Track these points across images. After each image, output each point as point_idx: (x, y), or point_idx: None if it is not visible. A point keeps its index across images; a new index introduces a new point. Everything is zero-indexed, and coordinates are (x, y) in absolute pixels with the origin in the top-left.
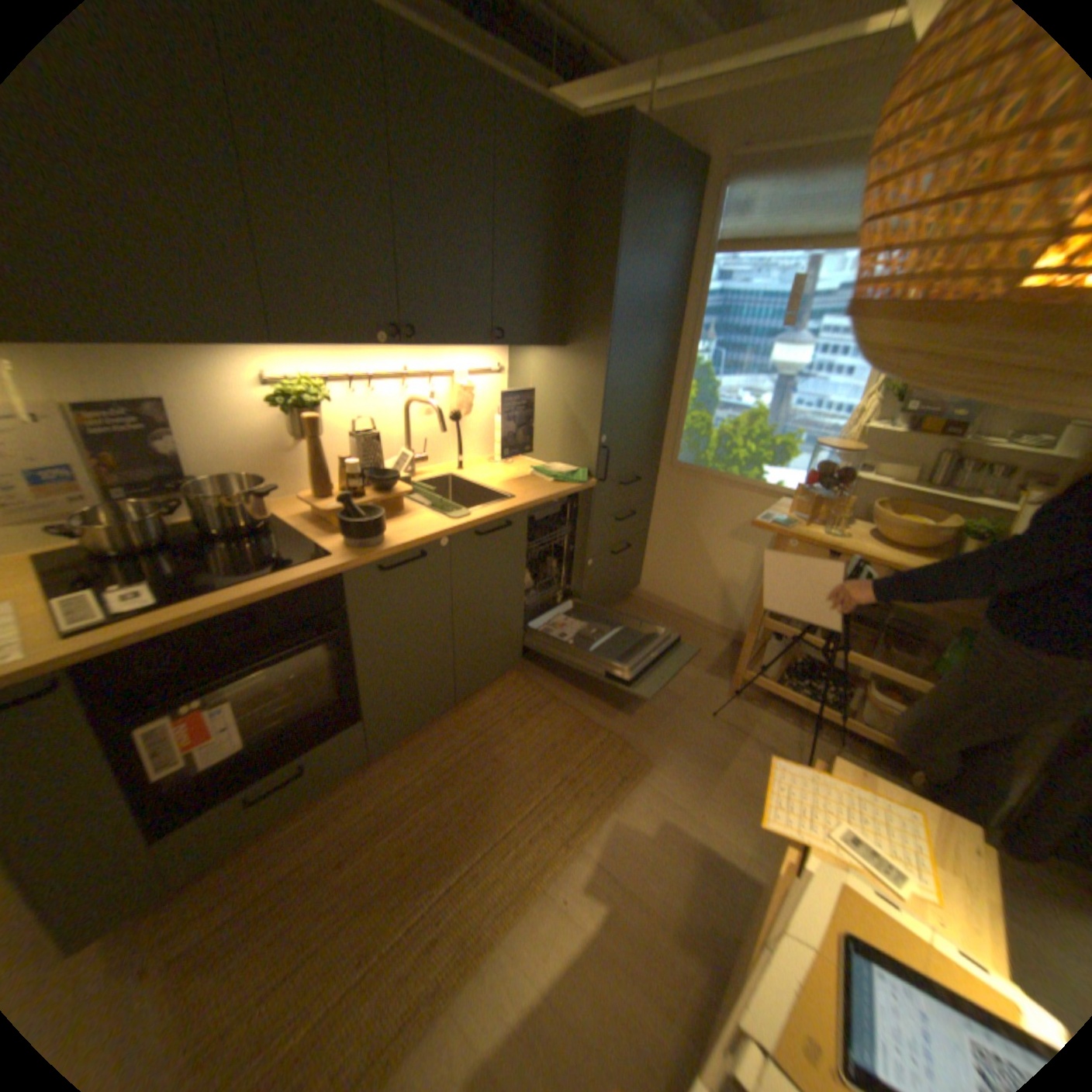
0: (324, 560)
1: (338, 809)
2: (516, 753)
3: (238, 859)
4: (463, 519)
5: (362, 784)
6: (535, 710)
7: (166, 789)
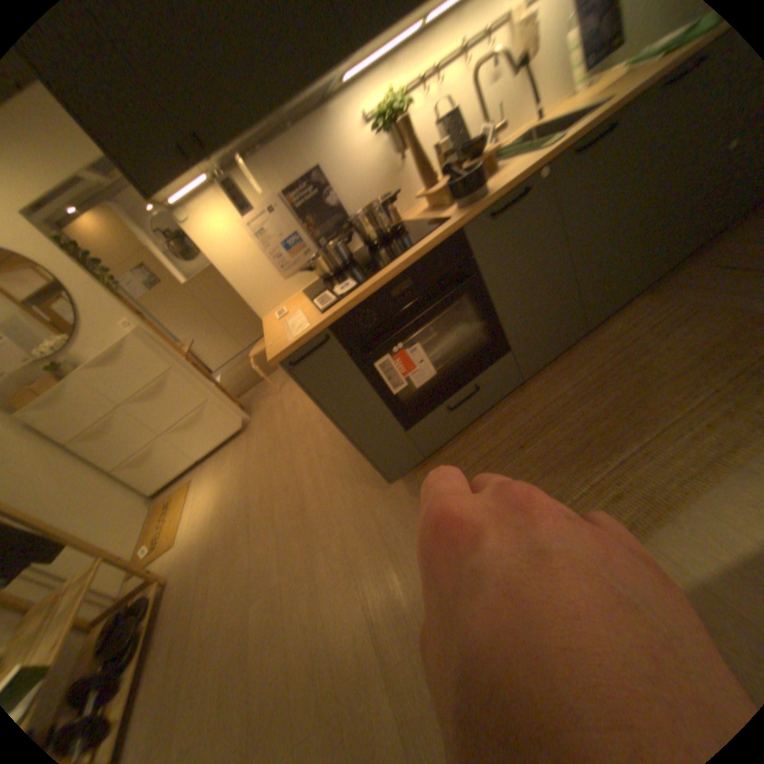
0: (446, 221)
1: (510, 413)
2: (668, 358)
3: (455, 443)
4: (559, 139)
5: (523, 397)
6: (682, 320)
7: (402, 399)
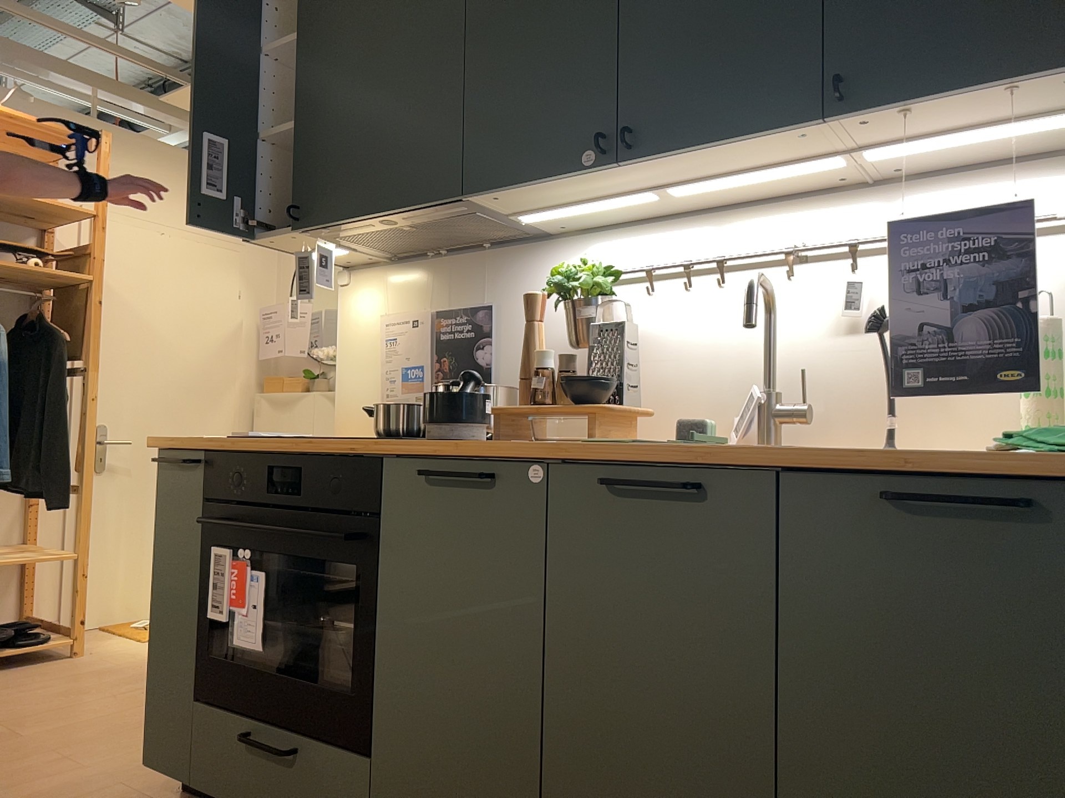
0: (386, 440)
1: None
2: None
3: None
4: (595, 443)
5: None
6: None
7: (230, 655)
